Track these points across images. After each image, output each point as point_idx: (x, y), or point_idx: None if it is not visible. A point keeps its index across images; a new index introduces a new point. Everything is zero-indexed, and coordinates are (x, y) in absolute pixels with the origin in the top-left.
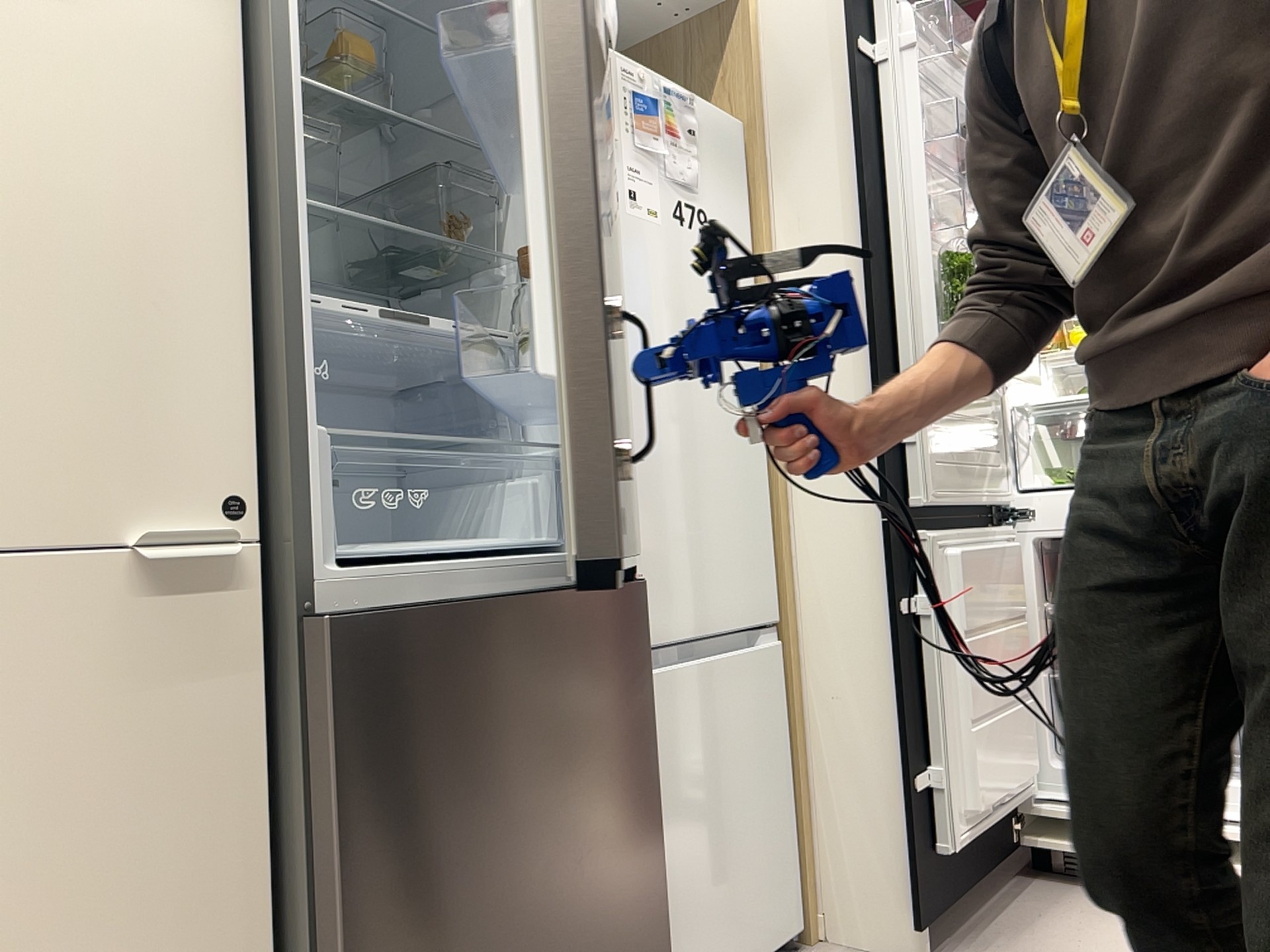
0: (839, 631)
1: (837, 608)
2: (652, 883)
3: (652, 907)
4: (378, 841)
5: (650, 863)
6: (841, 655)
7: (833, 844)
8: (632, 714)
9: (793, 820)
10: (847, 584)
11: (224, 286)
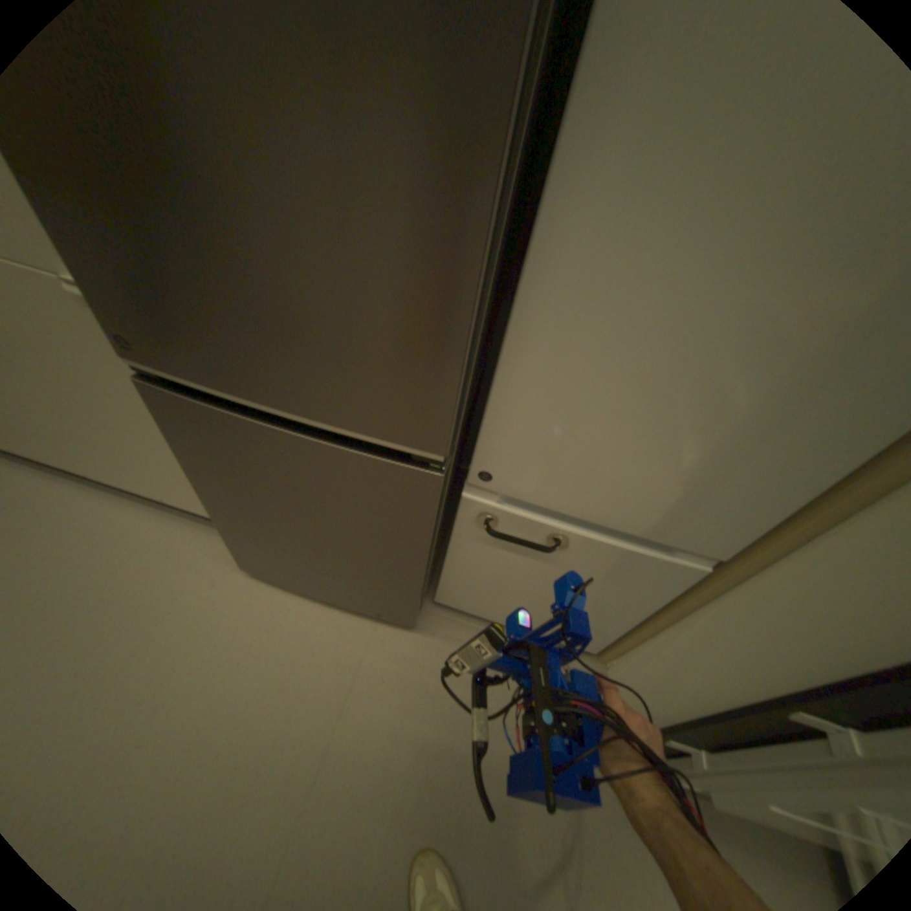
0: (758, 623)
1: (778, 613)
2: (408, 582)
3: (409, 587)
4: (205, 478)
5: (407, 577)
6: (740, 632)
7: (638, 660)
8: (401, 526)
9: (633, 625)
10: (807, 619)
11: None
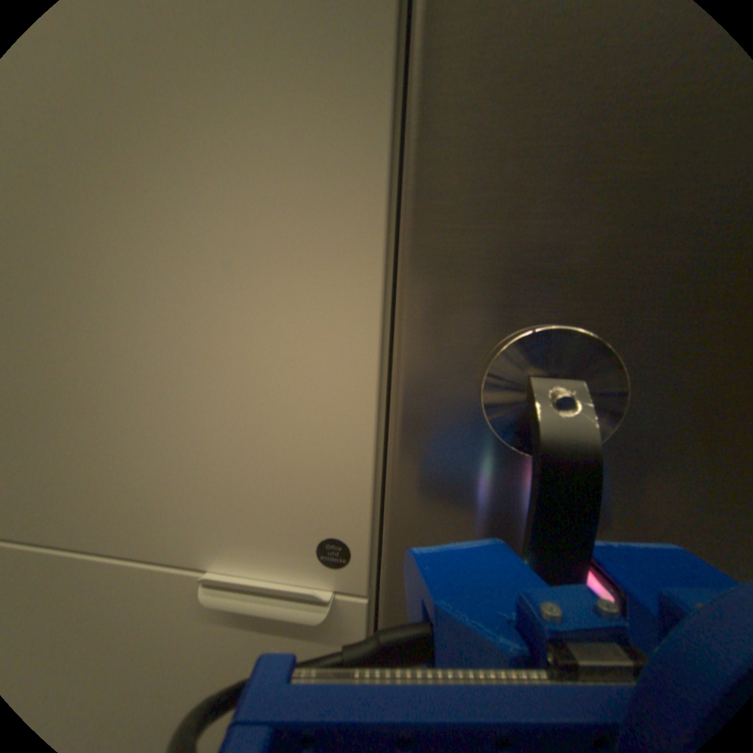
0: None
1: None
2: None
3: None
4: None
5: None
6: None
7: None
8: None
9: None
10: None
11: (358, 207)
